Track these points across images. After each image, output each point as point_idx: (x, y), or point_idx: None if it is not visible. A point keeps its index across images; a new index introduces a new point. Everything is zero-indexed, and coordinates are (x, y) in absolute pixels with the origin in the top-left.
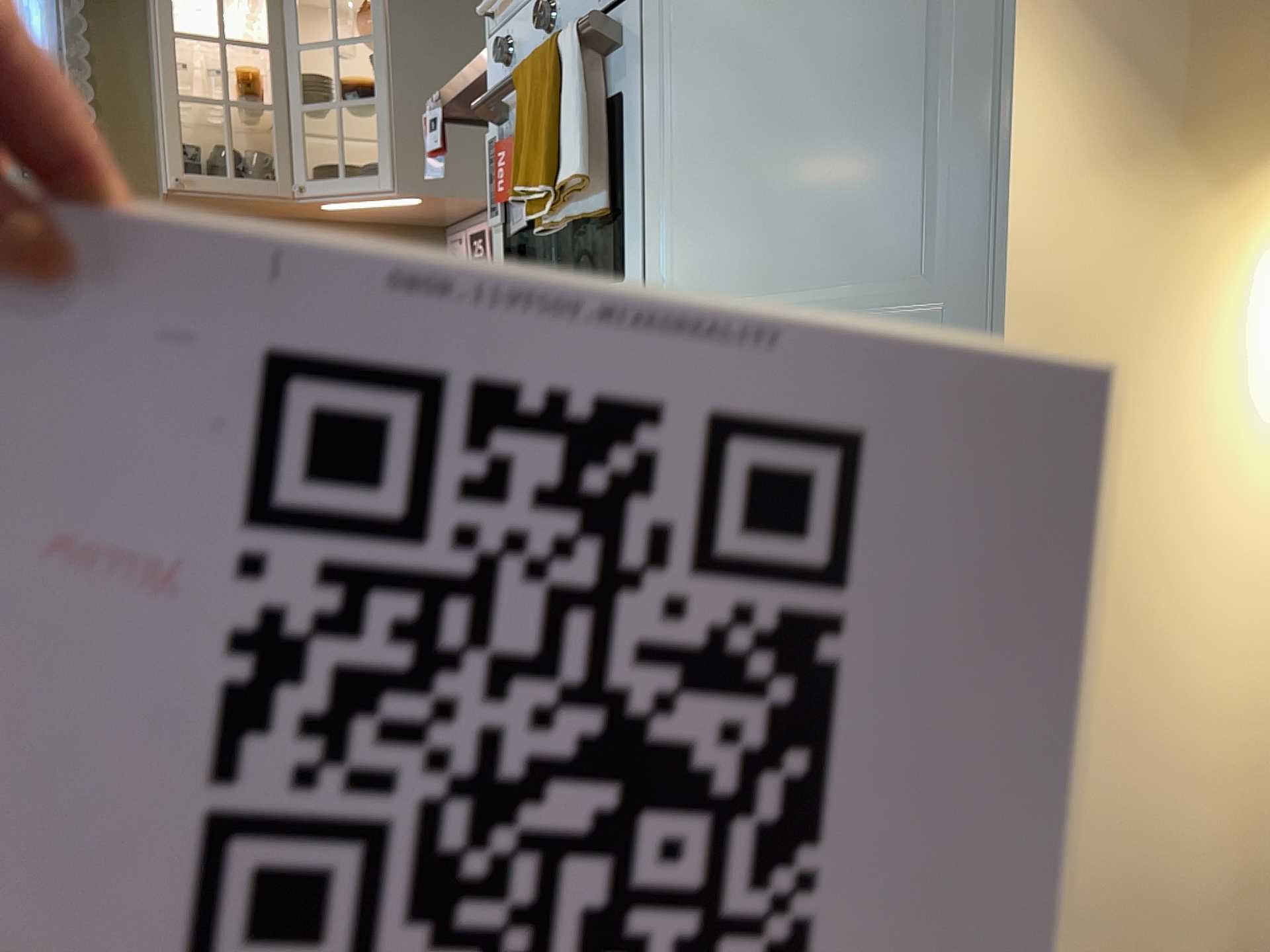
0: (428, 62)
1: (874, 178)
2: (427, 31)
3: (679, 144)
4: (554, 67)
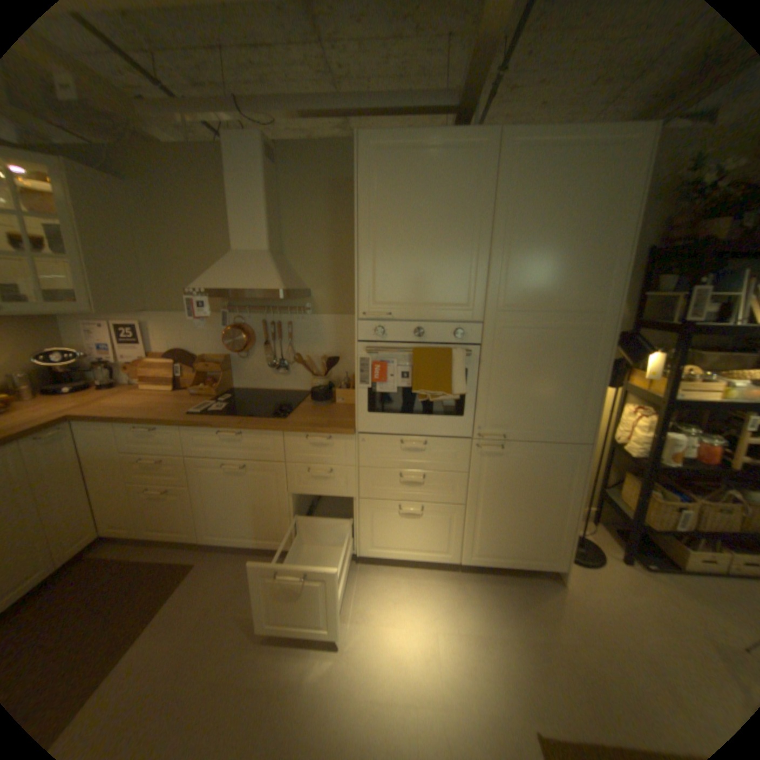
0: (99, 237)
1: (563, 410)
2: (96, 219)
3: (492, 388)
4: (444, 359)
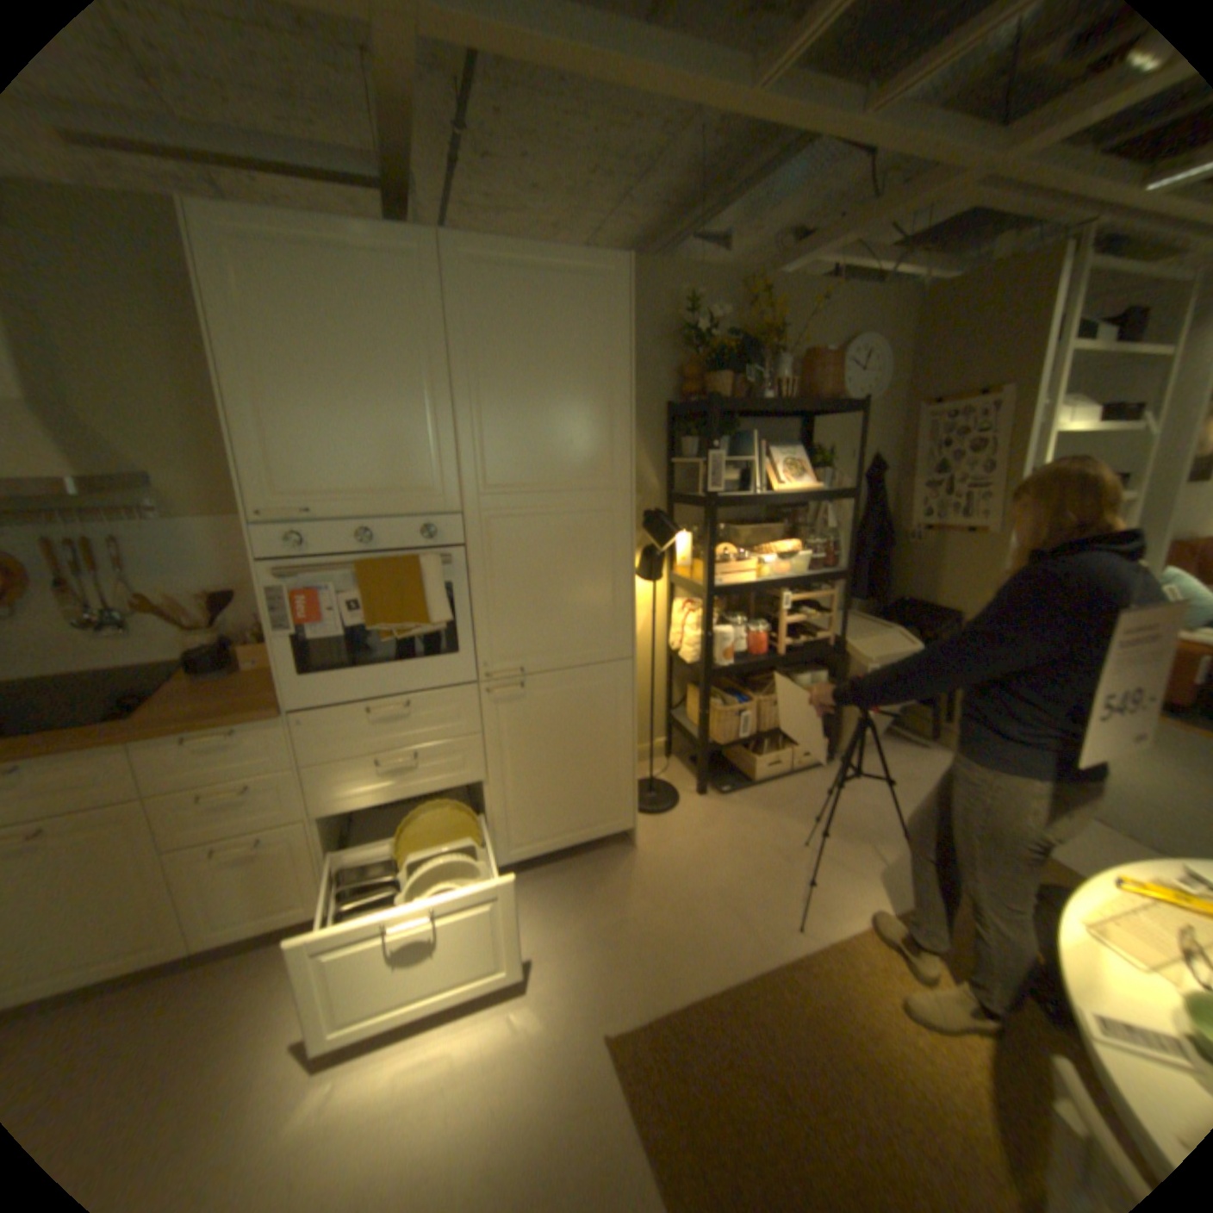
0: None
1: (590, 621)
2: None
3: (493, 606)
4: (412, 574)
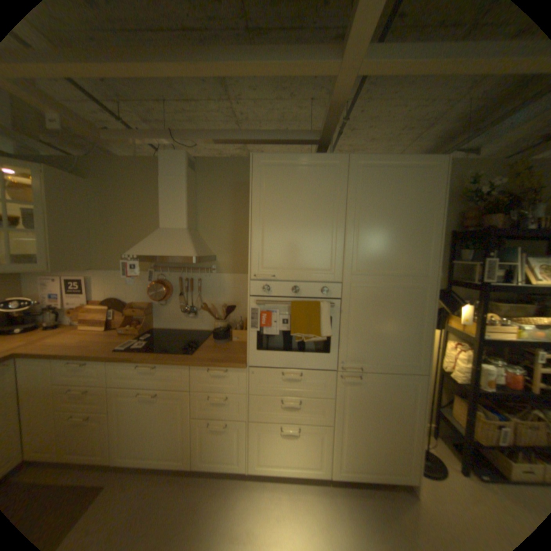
0: (62, 217)
1: (404, 348)
2: (61, 204)
3: (350, 331)
4: (314, 309)
